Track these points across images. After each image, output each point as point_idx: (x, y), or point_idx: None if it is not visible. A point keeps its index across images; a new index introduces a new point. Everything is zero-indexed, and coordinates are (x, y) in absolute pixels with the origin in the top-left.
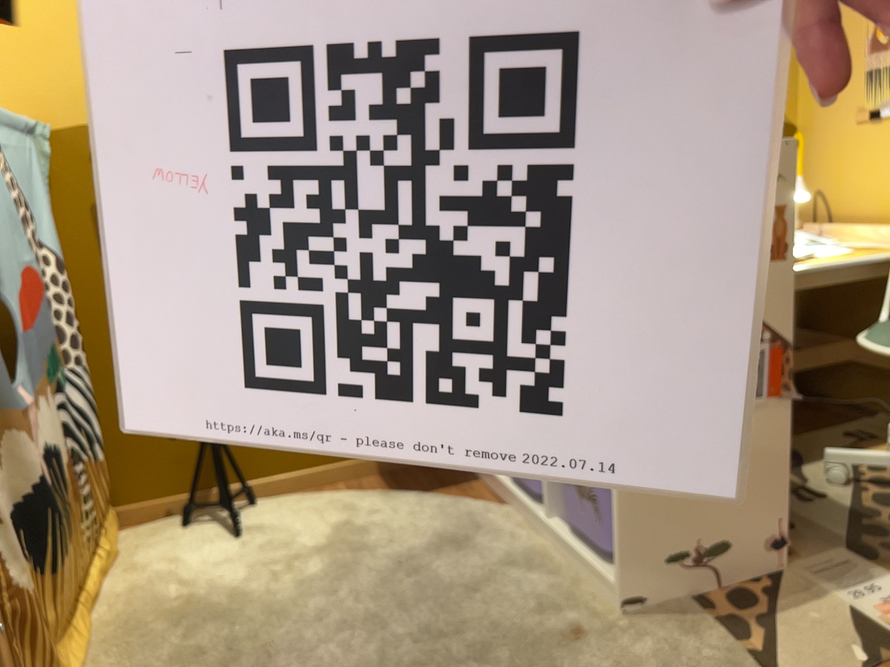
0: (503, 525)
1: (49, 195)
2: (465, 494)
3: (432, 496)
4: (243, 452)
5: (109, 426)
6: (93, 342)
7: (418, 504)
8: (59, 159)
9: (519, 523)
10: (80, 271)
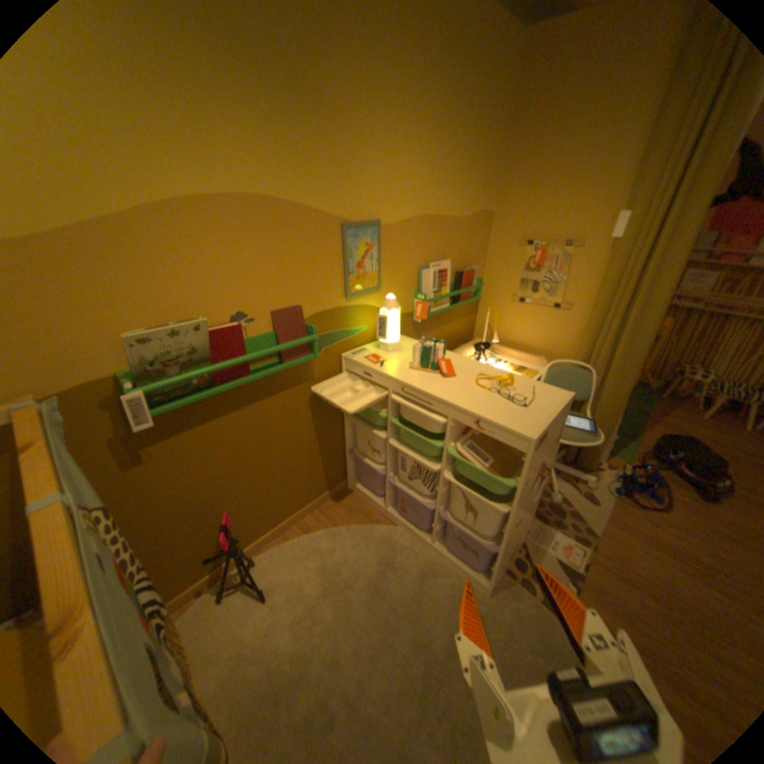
0: (403, 542)
1: (70, 452)
2: (369, 518)
3: (355, 526)
4: (240, 538)
5: (148, 570)
6: (127, 529)
7: (352, 536)
8: (68, 416)
9: (410, 537)
10: (106, 490)
